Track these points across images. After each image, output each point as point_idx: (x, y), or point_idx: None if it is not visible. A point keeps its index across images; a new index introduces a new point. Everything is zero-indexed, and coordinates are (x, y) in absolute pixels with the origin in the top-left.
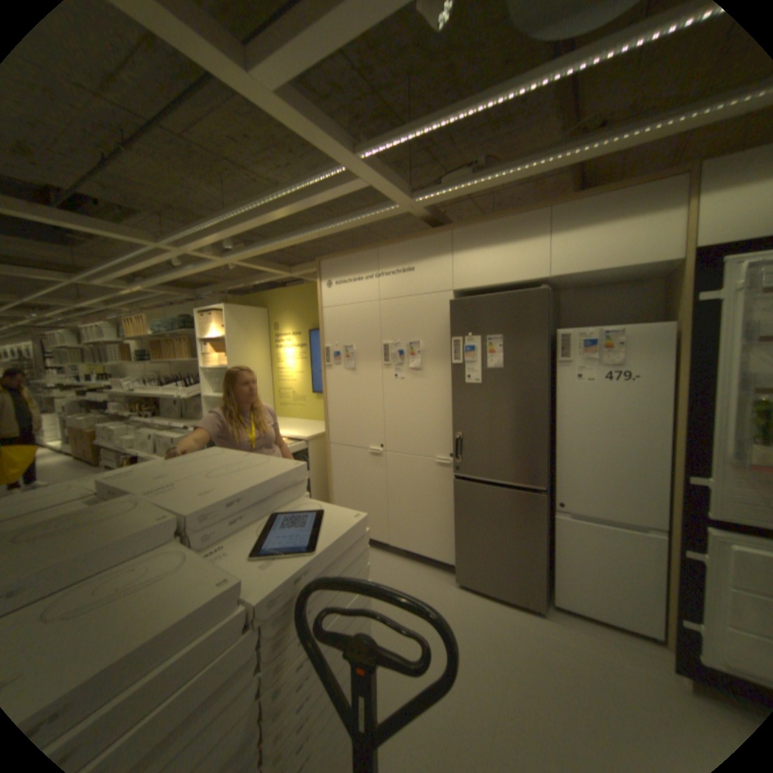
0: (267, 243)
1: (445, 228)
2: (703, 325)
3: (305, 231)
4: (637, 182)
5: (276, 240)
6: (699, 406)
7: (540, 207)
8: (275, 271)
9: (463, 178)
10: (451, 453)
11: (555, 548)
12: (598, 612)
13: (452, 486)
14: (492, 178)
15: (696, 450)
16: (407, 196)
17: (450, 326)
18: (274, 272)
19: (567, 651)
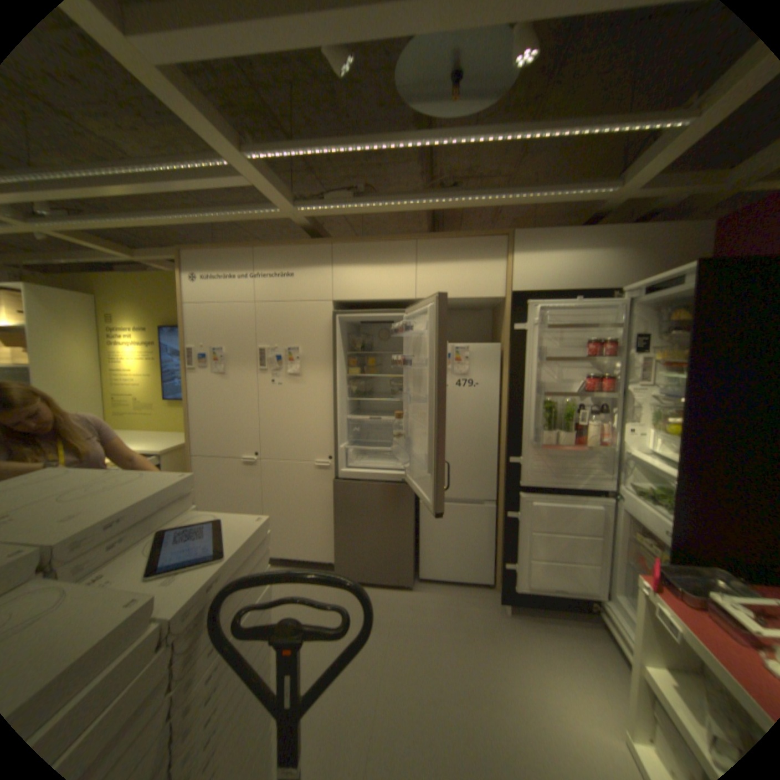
0: (107, 218)
1: (326, 241)
2: (517, 347)
3: (164, 214)
4: (476, 235)
5: (120, 216)
6: (514, 405)
7: (408, 239)
8: (111, 252)
9: (345, 200)
10: (331, 455)
11: (419, 528)
12: (451, 574)
13: (331, 487)
14: (371, 206)
15: (513, 438)
16: (291, 204)
17: (330, 334)
18: (109, 253)
19: (429, 612)
